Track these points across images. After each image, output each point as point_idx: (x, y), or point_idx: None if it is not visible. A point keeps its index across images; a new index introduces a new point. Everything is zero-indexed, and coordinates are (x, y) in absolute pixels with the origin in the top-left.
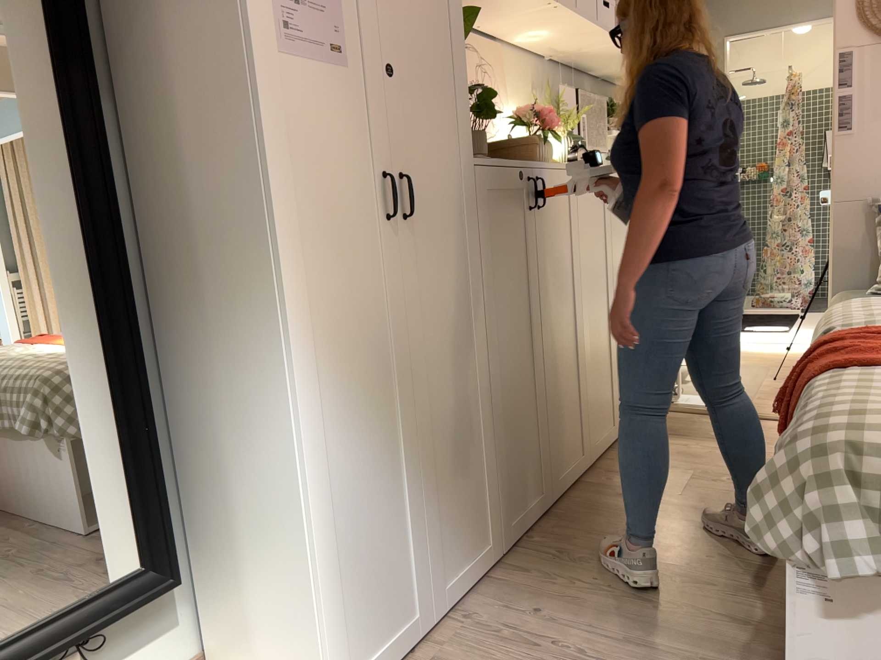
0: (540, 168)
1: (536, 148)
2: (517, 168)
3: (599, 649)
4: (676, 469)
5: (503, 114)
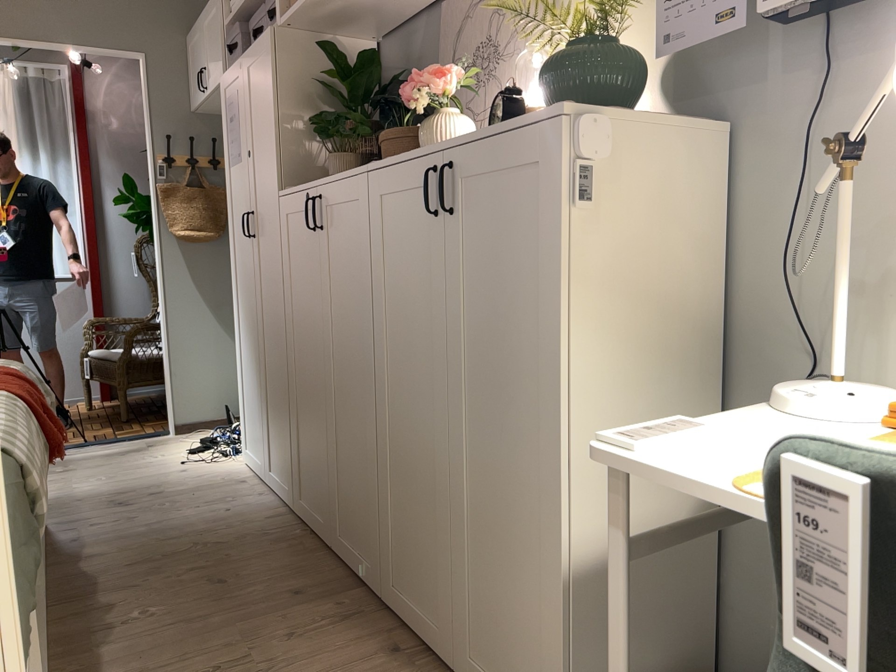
0: (325, 186)
1: (421, 137)
2: (305, 192)
3: (170, 518)
4: (284, 670)
5: (519, 66)
